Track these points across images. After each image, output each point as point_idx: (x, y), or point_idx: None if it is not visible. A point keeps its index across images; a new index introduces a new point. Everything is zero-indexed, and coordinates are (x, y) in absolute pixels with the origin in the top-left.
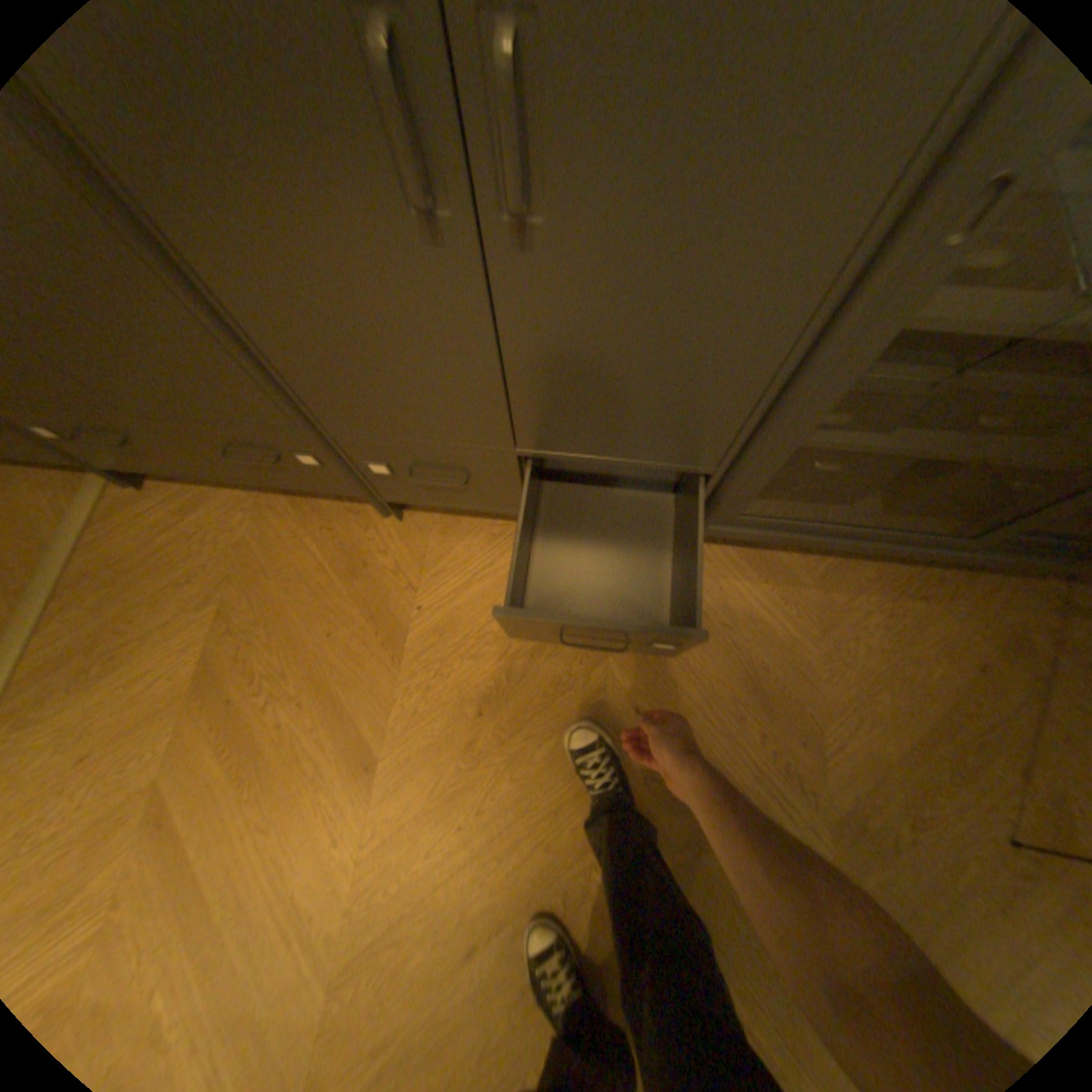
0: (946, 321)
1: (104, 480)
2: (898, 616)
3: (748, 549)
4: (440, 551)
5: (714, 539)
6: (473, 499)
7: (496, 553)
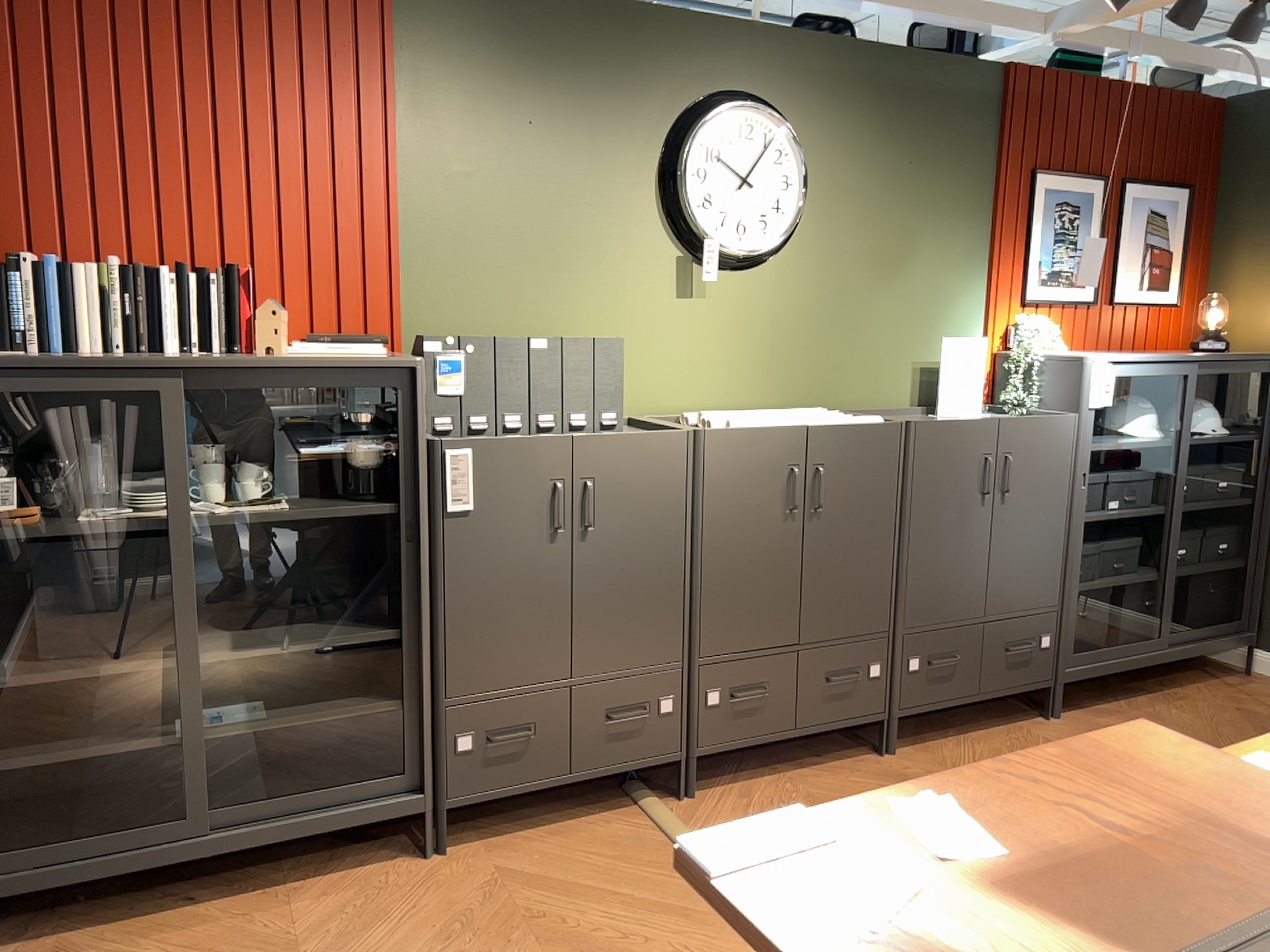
0: (1090, 518)
1: (657, 801)
2: (1181, 707)
3: (1084, 709)
4: (938, 758)
5: (1064, 711)
6: (954, 687)
7: (970, 748)
